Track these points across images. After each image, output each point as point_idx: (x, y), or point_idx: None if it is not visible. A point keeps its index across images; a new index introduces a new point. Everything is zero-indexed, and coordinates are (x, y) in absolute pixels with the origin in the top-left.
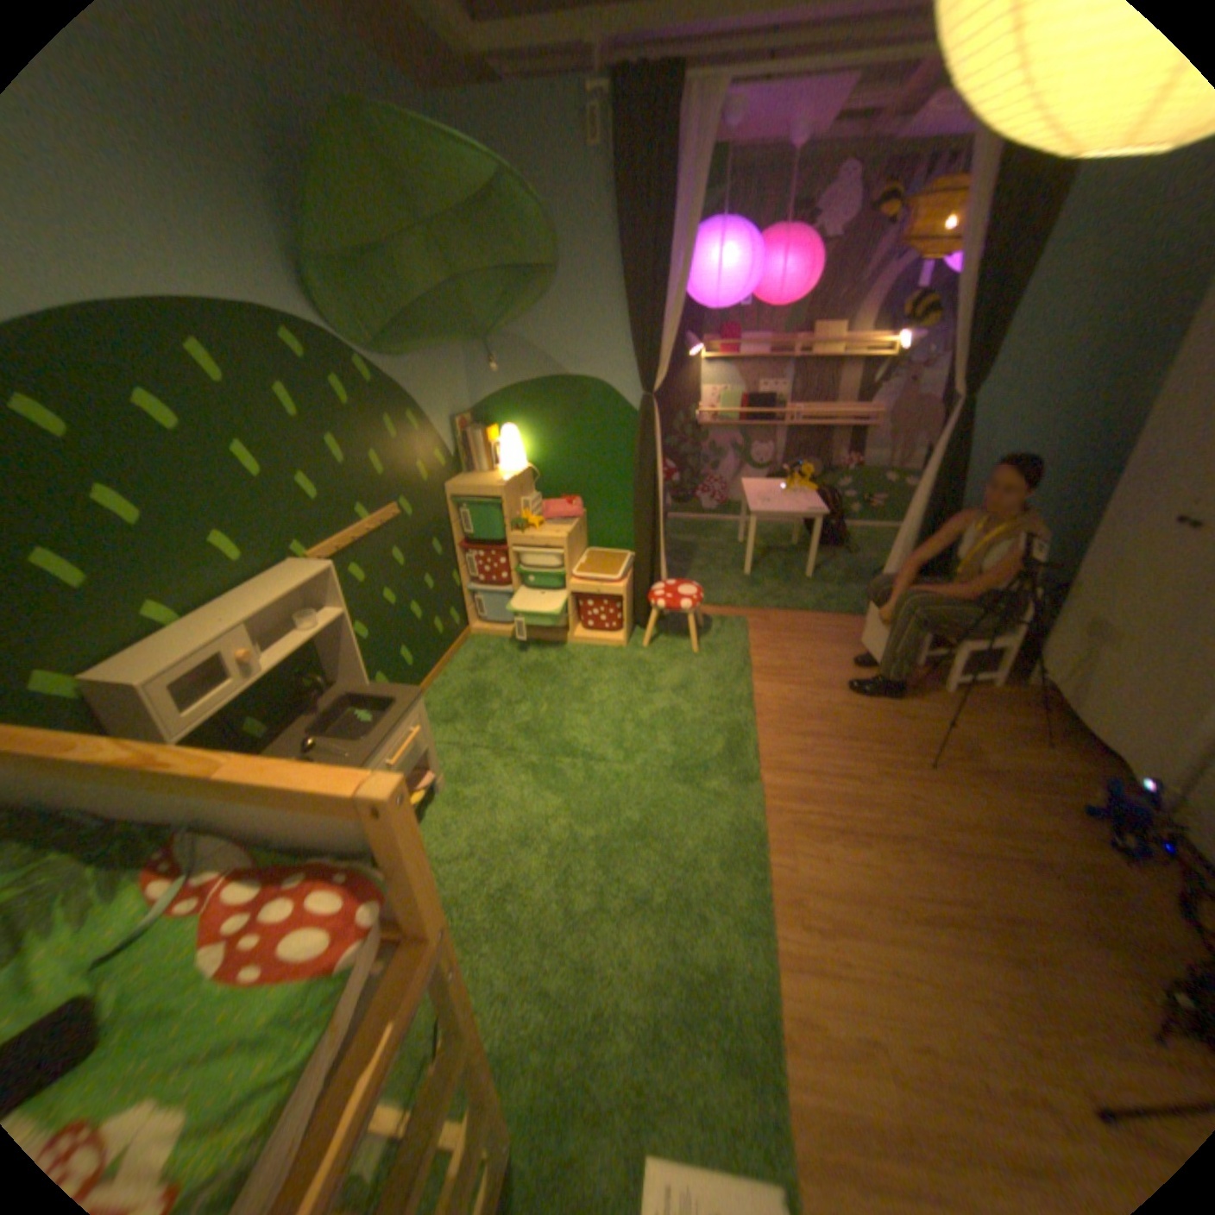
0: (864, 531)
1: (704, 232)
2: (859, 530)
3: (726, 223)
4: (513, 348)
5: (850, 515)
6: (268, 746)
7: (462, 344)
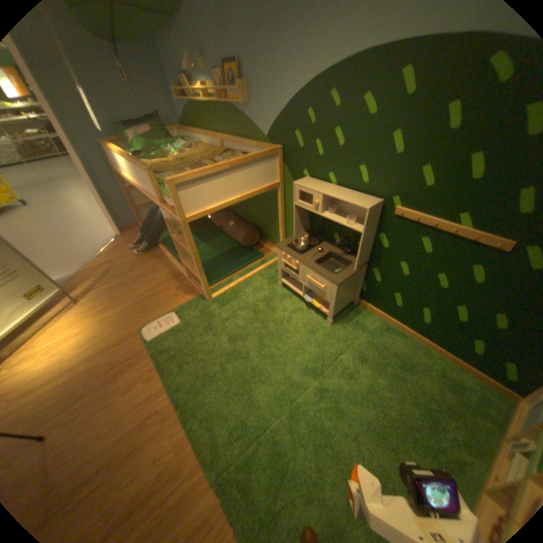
0: None
1: None
2: None
3: None
4: None
5: None
6: (329, 245)
7: None
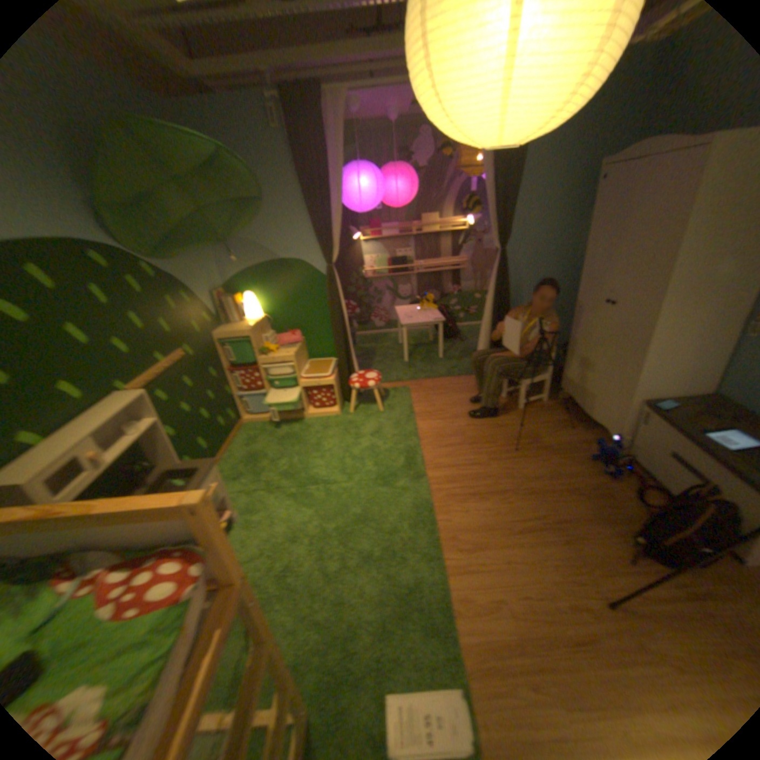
0: (468, 328)
1: (347, 170)
2: (465, 327)
3: (359, 165)
4: (243, 245)
5: (459, 320)
6: None
7: (210, 245)
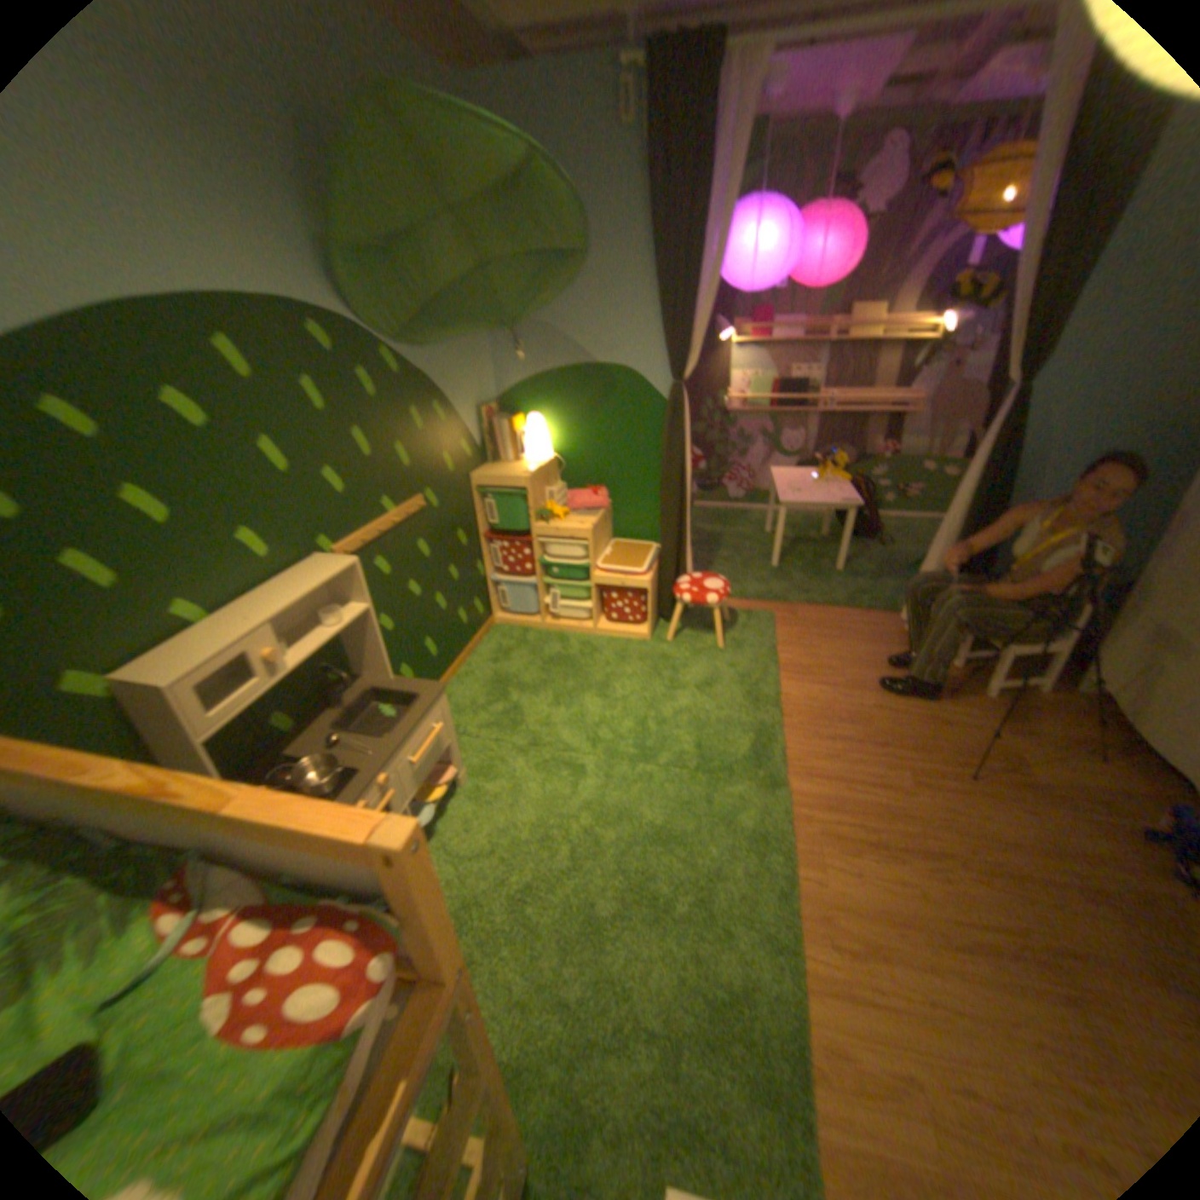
0: (898, 522)
1: (740, 210)
2: (892, 520)
3: (764, 200)
4: (540, 335)
5: (883, 505)
6: (291, 741)
7: (489, 330)
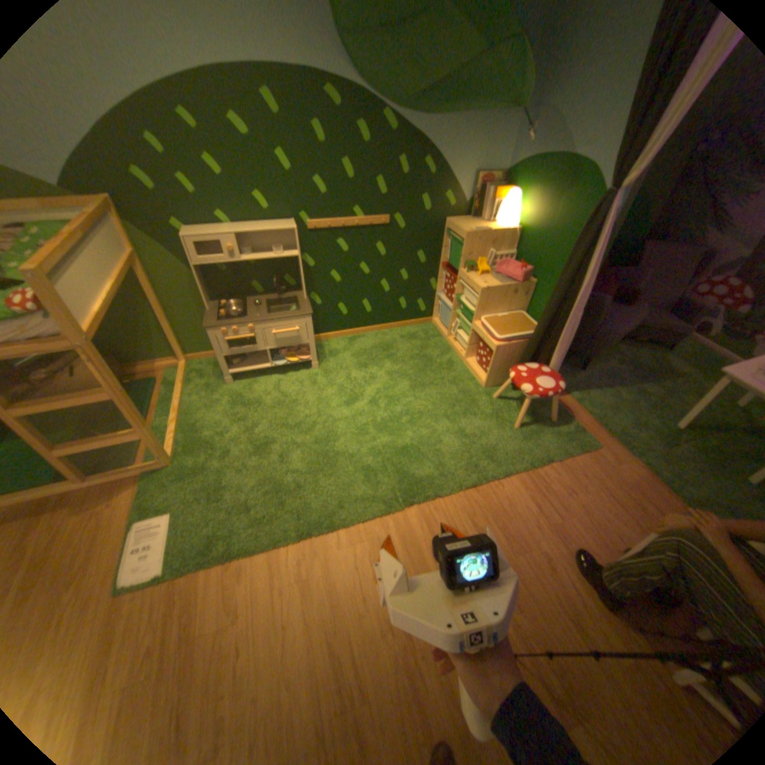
0: None
1: None
2: None
3: None
4: (550, 120)
5: None
6: (254, 297)
7: (523, 110)
